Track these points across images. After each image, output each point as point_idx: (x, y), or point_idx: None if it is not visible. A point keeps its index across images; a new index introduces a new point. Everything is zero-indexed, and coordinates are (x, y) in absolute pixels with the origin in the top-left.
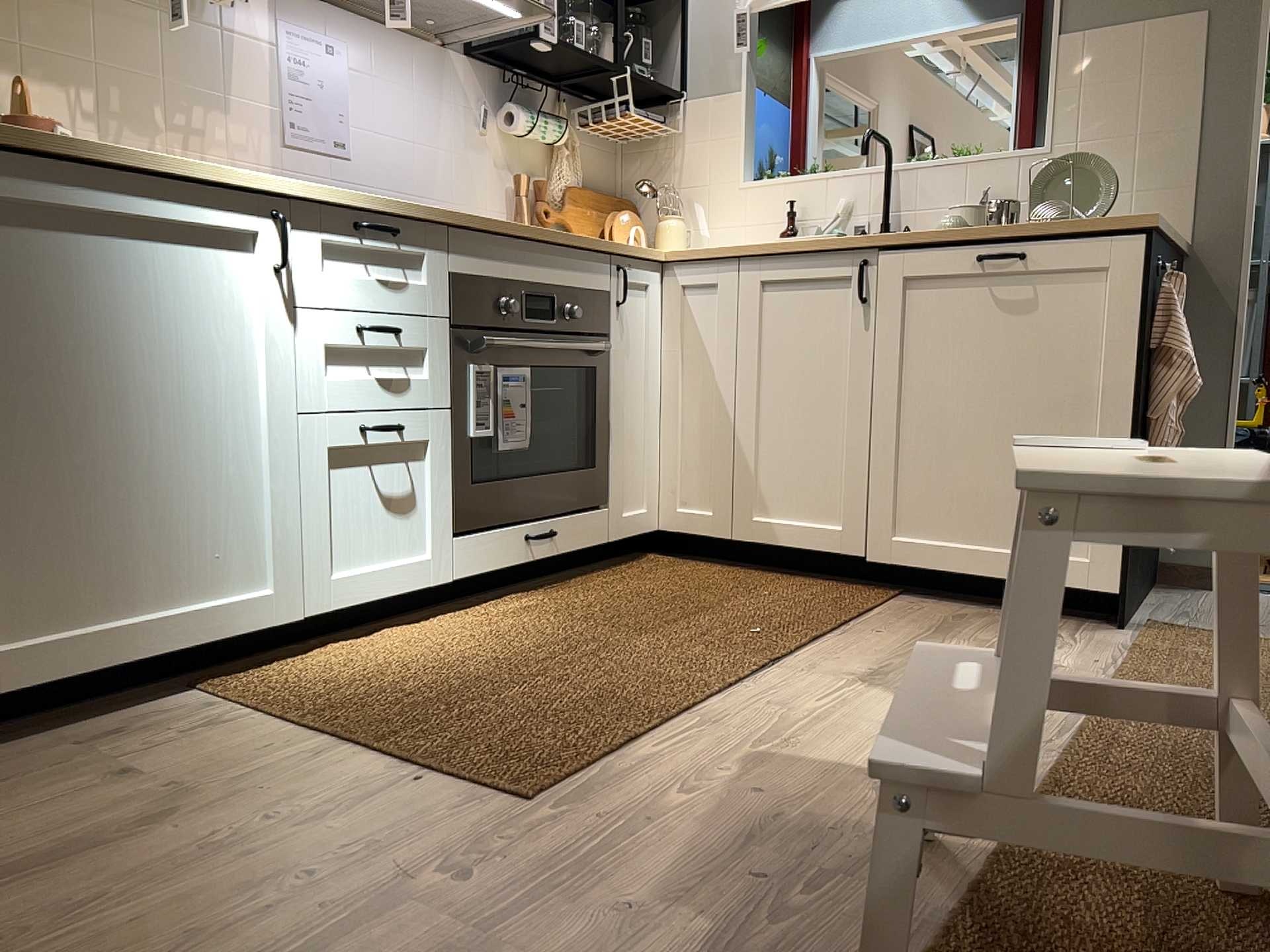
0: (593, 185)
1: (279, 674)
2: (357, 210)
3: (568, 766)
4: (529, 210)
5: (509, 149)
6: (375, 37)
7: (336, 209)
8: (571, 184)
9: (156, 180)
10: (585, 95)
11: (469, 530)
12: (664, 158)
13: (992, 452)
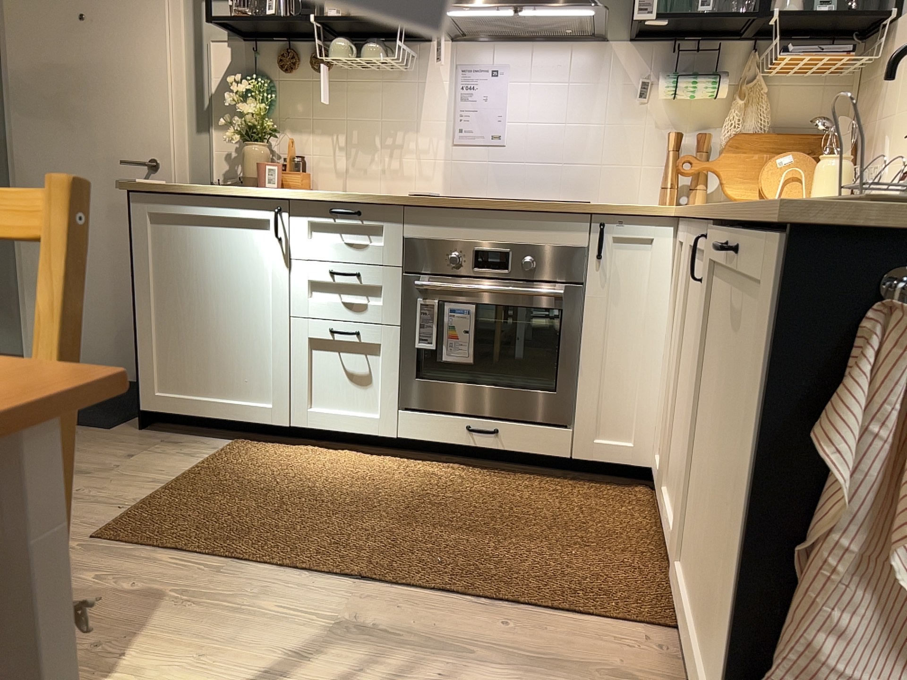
0: (800, 125)
1: (265, 449)
2: (328, 201)
3: (133, 541)
4: (673, 163)
5: (672, 109)
6: (532, 51)
7: (315, 202)
8: (742, 132)
9: (219, 197)
10: (787, 37)
11: (427, 410)
12: (876, 88)
13: (716, 516)
